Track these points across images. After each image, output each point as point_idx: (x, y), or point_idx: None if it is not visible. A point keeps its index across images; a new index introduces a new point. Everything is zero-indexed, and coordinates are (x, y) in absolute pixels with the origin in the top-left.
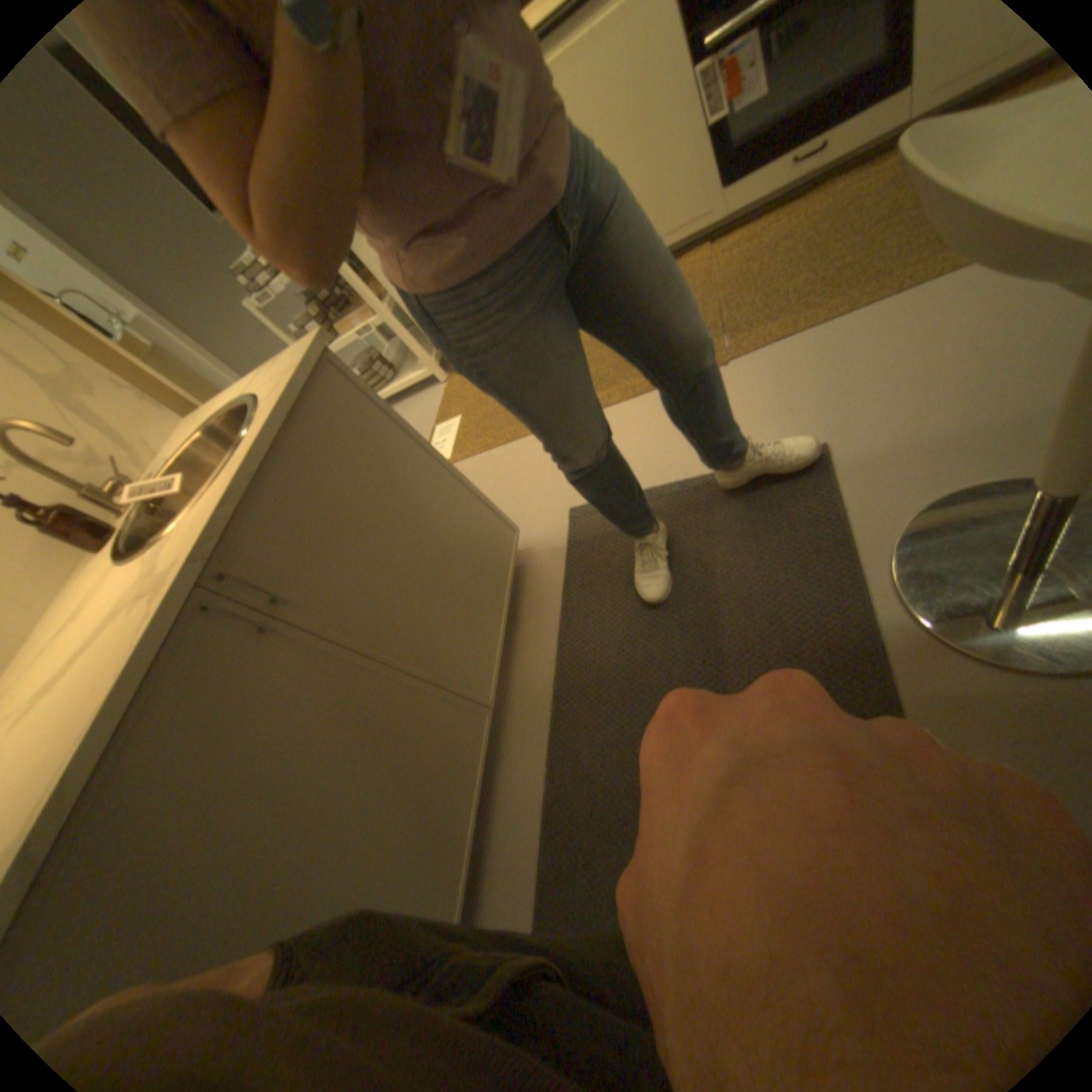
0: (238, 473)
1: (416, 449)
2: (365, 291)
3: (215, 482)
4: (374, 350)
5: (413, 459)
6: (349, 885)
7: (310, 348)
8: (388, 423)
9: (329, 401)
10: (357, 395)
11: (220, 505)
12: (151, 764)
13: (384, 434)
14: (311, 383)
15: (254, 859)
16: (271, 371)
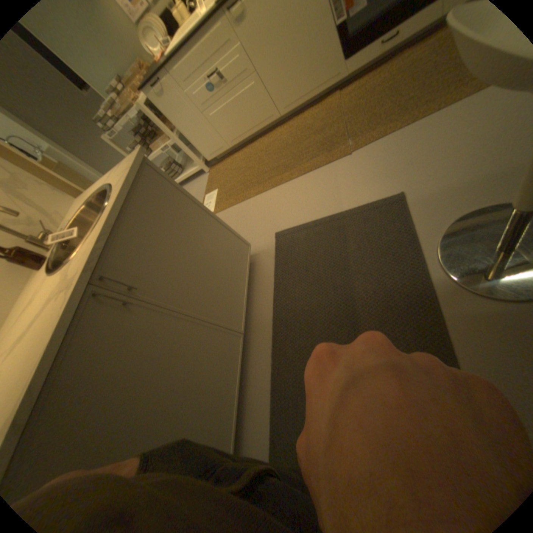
0: (104, 225)
1: (196, 207)
2: (163, 126)
3: (93, 230)
4: (171, 158)
5: (194, 212)
6: (180, 423)
7: (136, 157)
8: (180, 194)
9: (149, 184)
10: (163, 181)
11: (97, 242)
12: (75, 374)
13: (179, 200)
14: (138, 175)
15: (132, 414)
16: (117, 170)
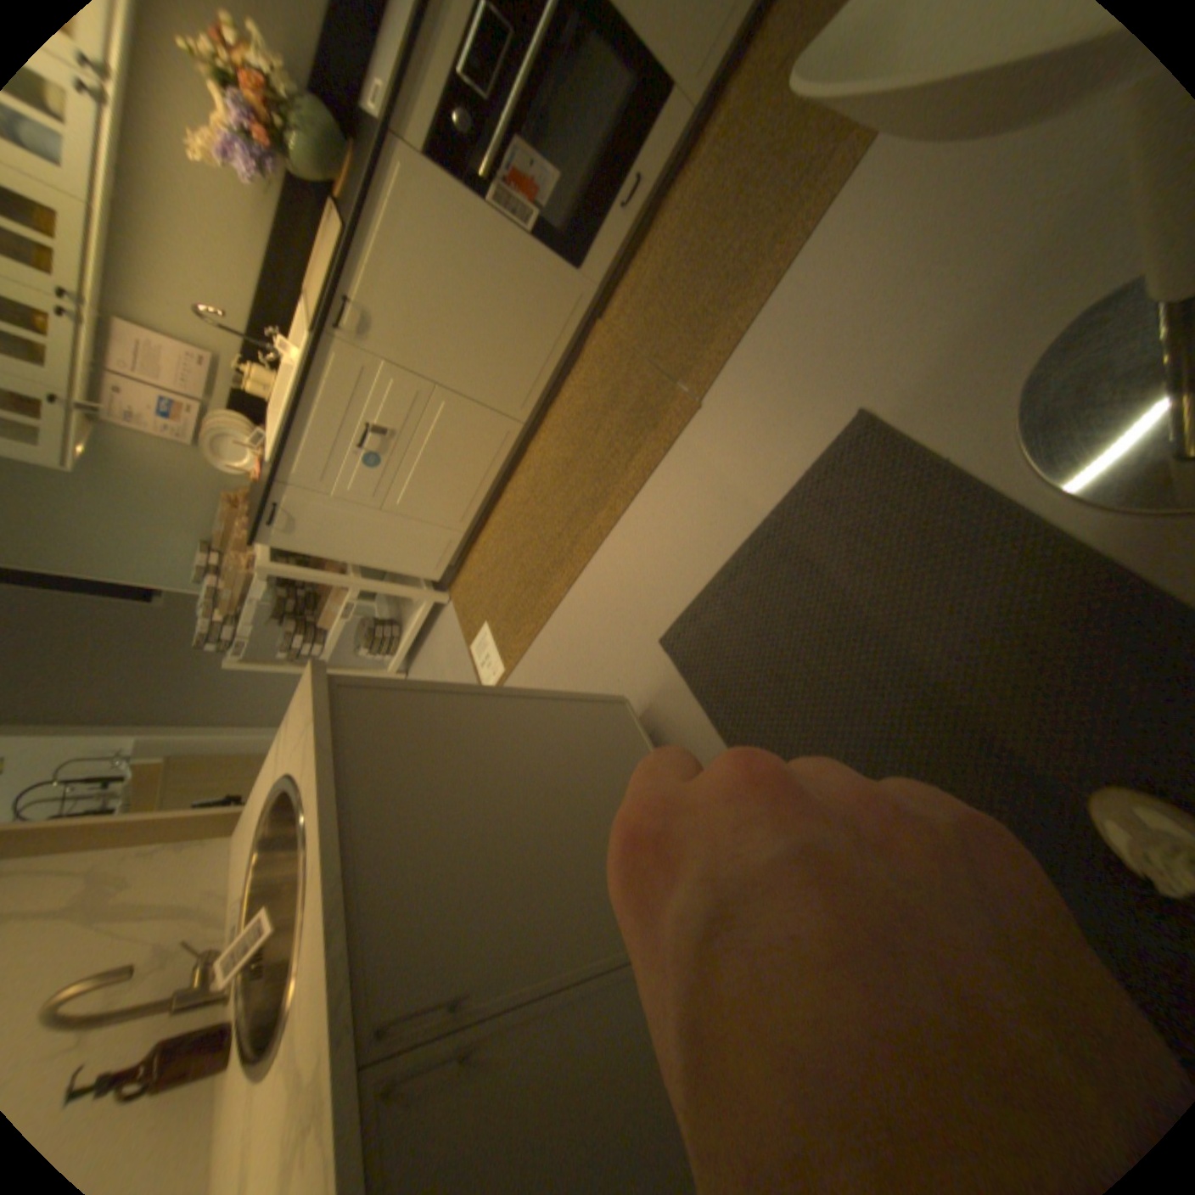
0: (326, 886)
1: (479, 700)
2: (328, 575)
3: (307, 910)
4: (369, 618)
5: (483, 713)
6: None
7: (316, 687)
8: (437, 698)
9: (367, 724)
10: (389, 695)
11: (329, 941)
12: None
13: (440, 712)
14: (338, 721)
15: None
16: (292, 734)
